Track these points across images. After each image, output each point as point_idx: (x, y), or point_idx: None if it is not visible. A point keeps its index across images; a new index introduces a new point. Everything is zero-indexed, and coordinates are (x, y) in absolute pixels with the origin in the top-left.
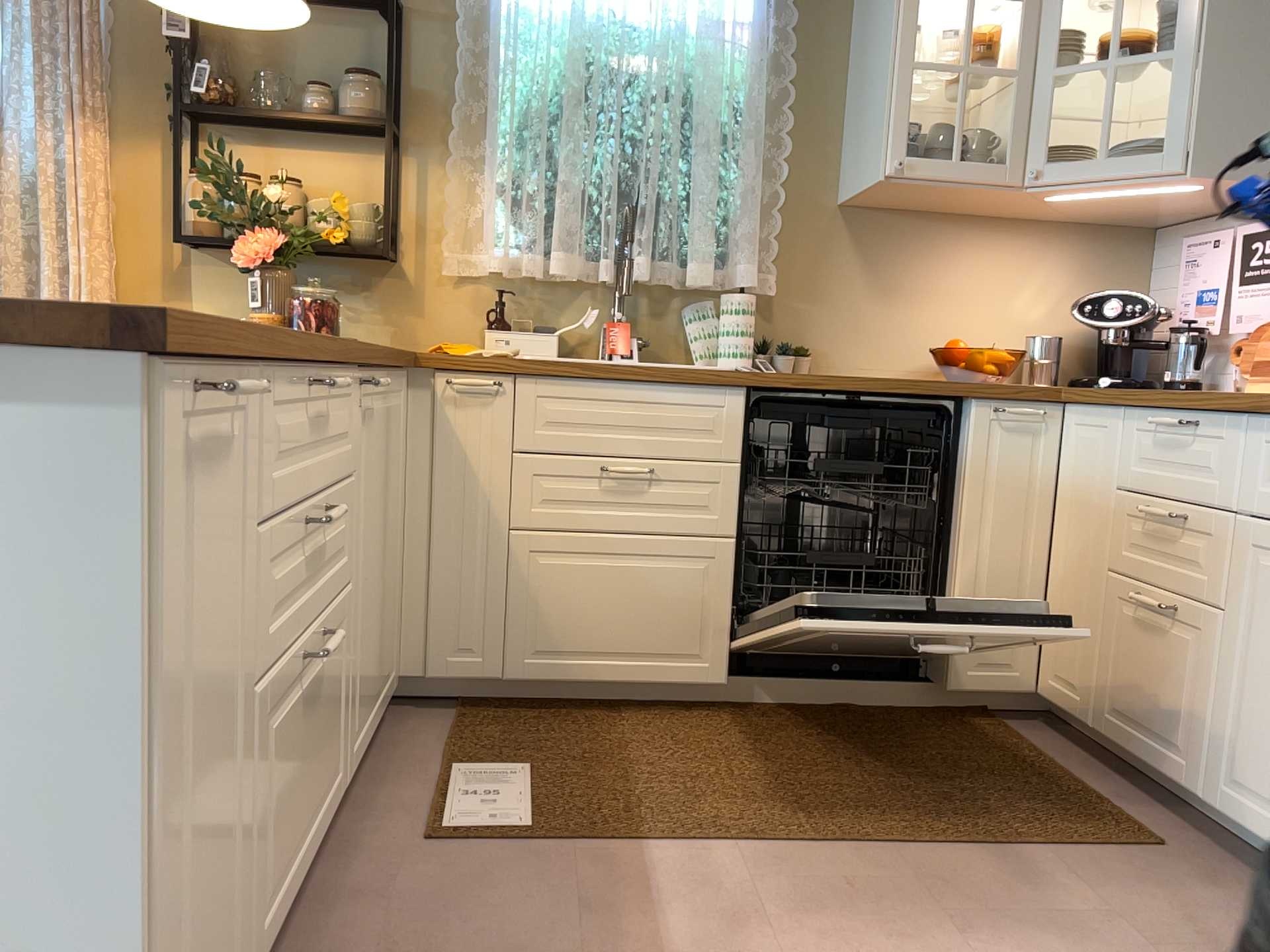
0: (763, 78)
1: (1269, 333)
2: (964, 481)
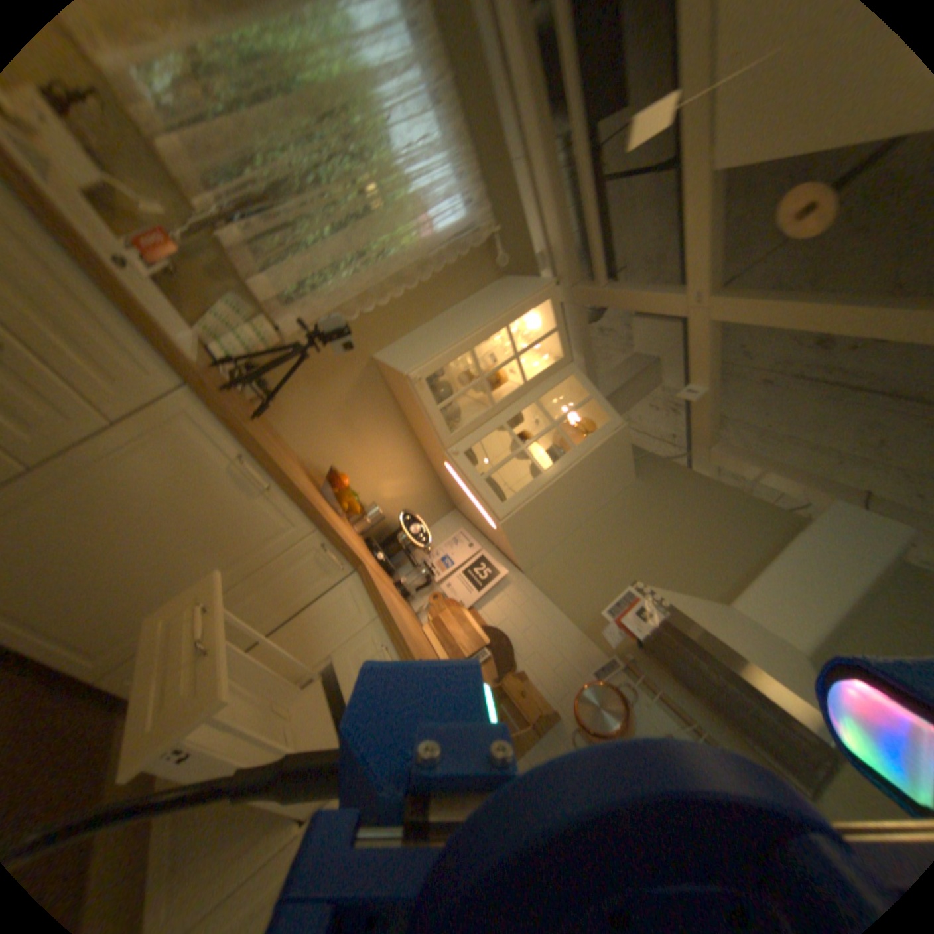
0: (408, 263)
1: (453, 609)
2: (260, 570)
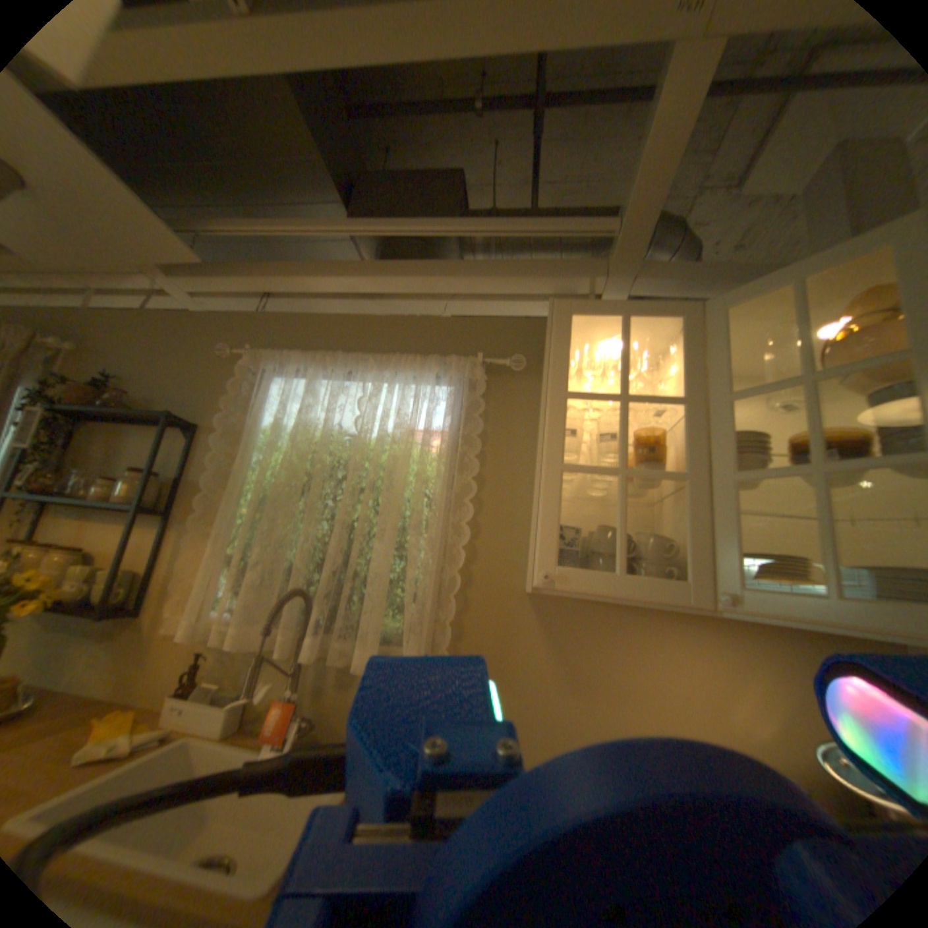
0: (453, 475)
1: None
2: None
